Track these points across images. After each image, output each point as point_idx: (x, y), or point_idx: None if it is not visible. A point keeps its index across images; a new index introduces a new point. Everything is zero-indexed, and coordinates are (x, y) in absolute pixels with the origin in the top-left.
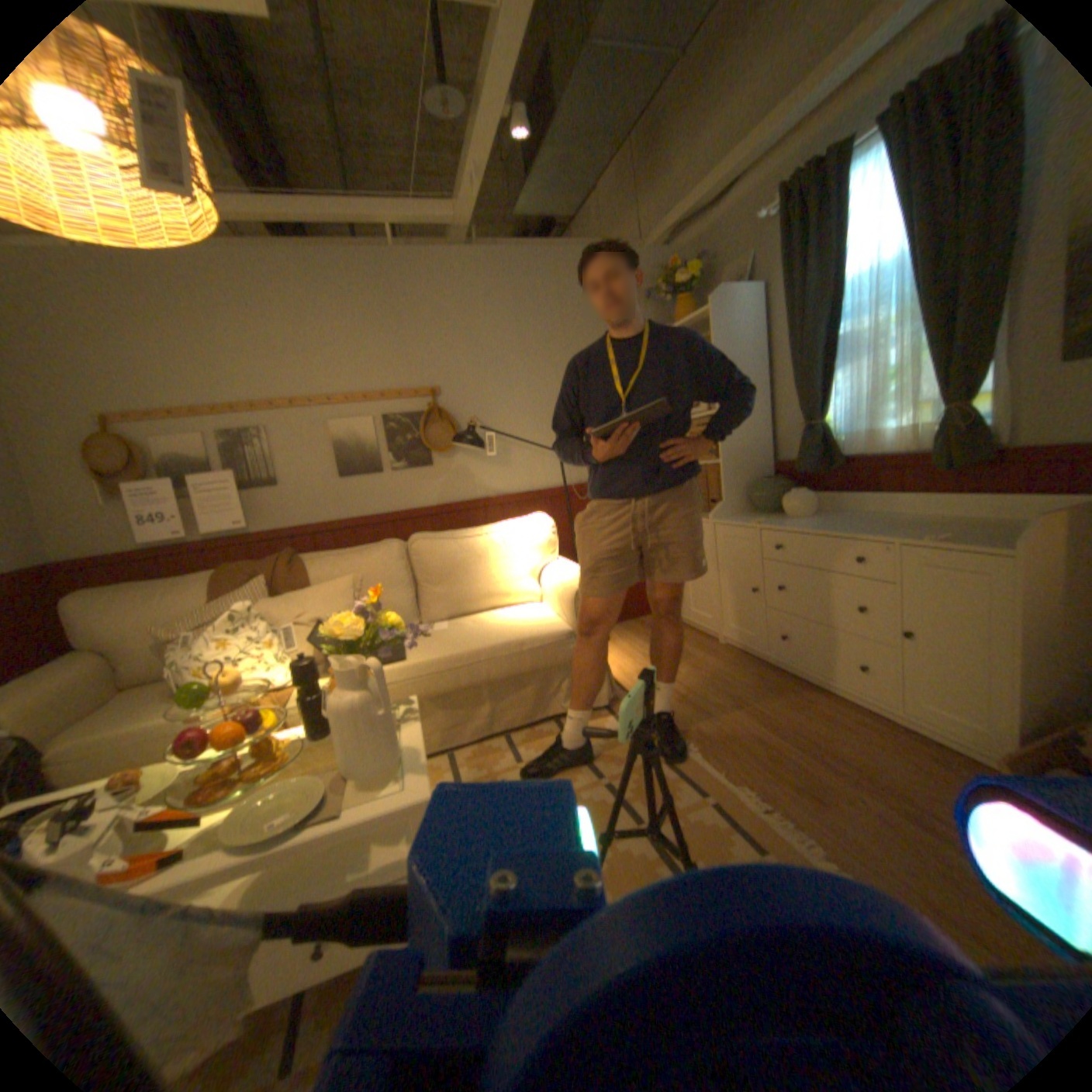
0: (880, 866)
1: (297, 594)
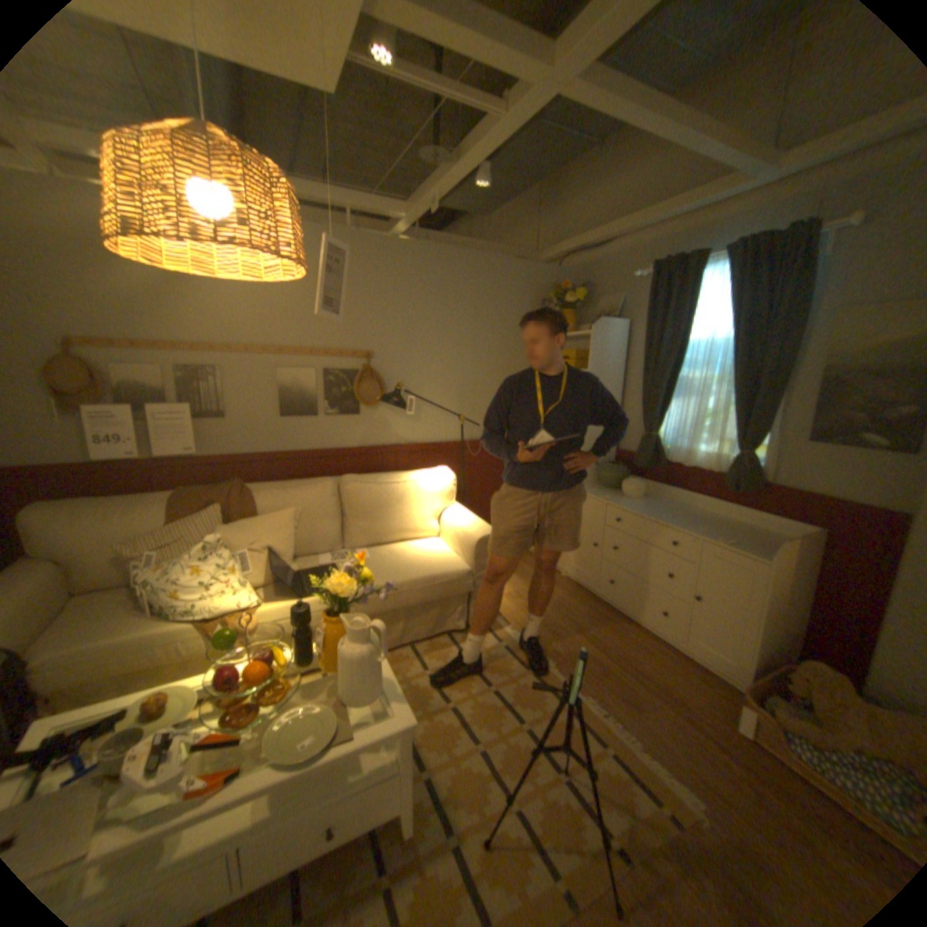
0: (673, 756)
1: (247, 524)
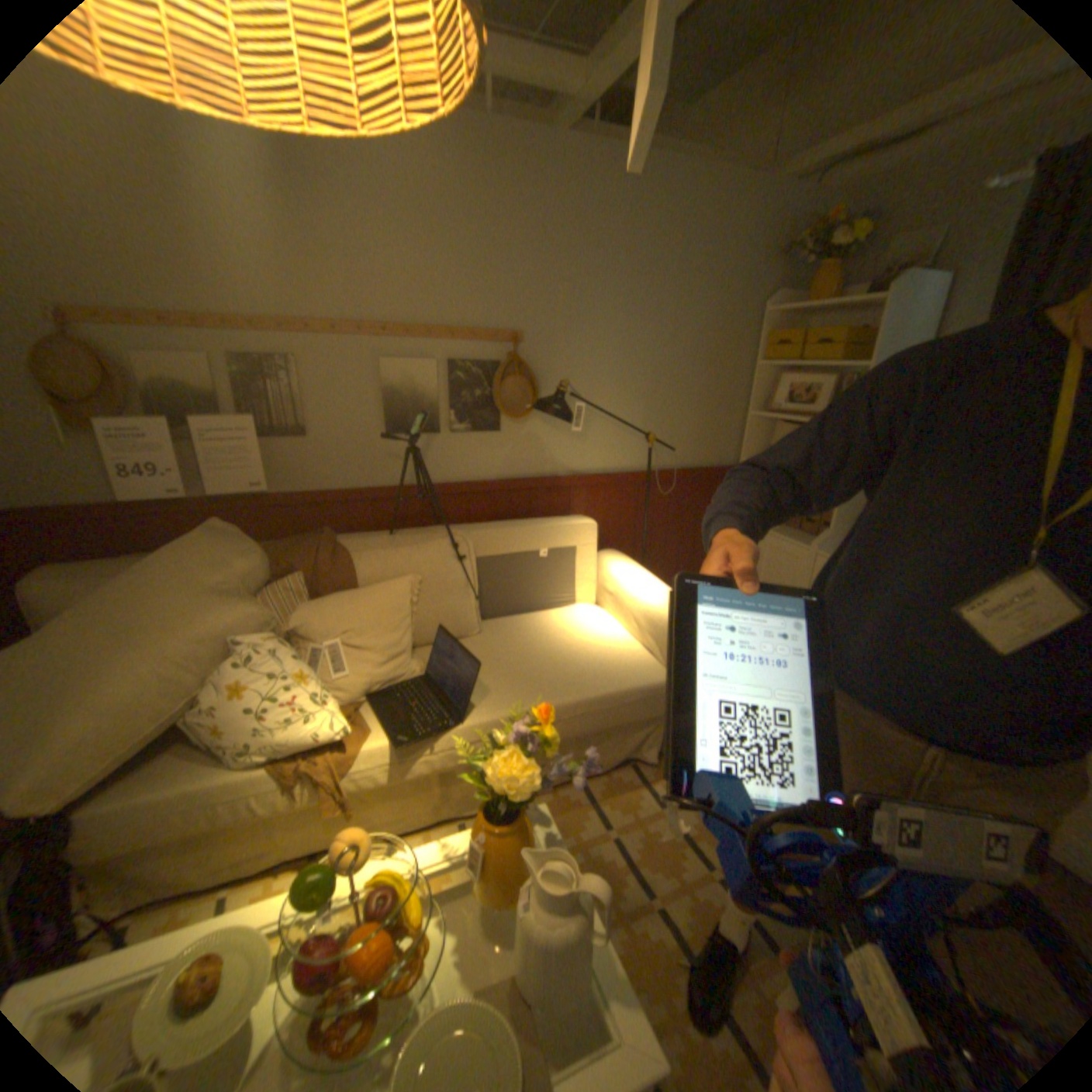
0: None
1: (347, 602)
